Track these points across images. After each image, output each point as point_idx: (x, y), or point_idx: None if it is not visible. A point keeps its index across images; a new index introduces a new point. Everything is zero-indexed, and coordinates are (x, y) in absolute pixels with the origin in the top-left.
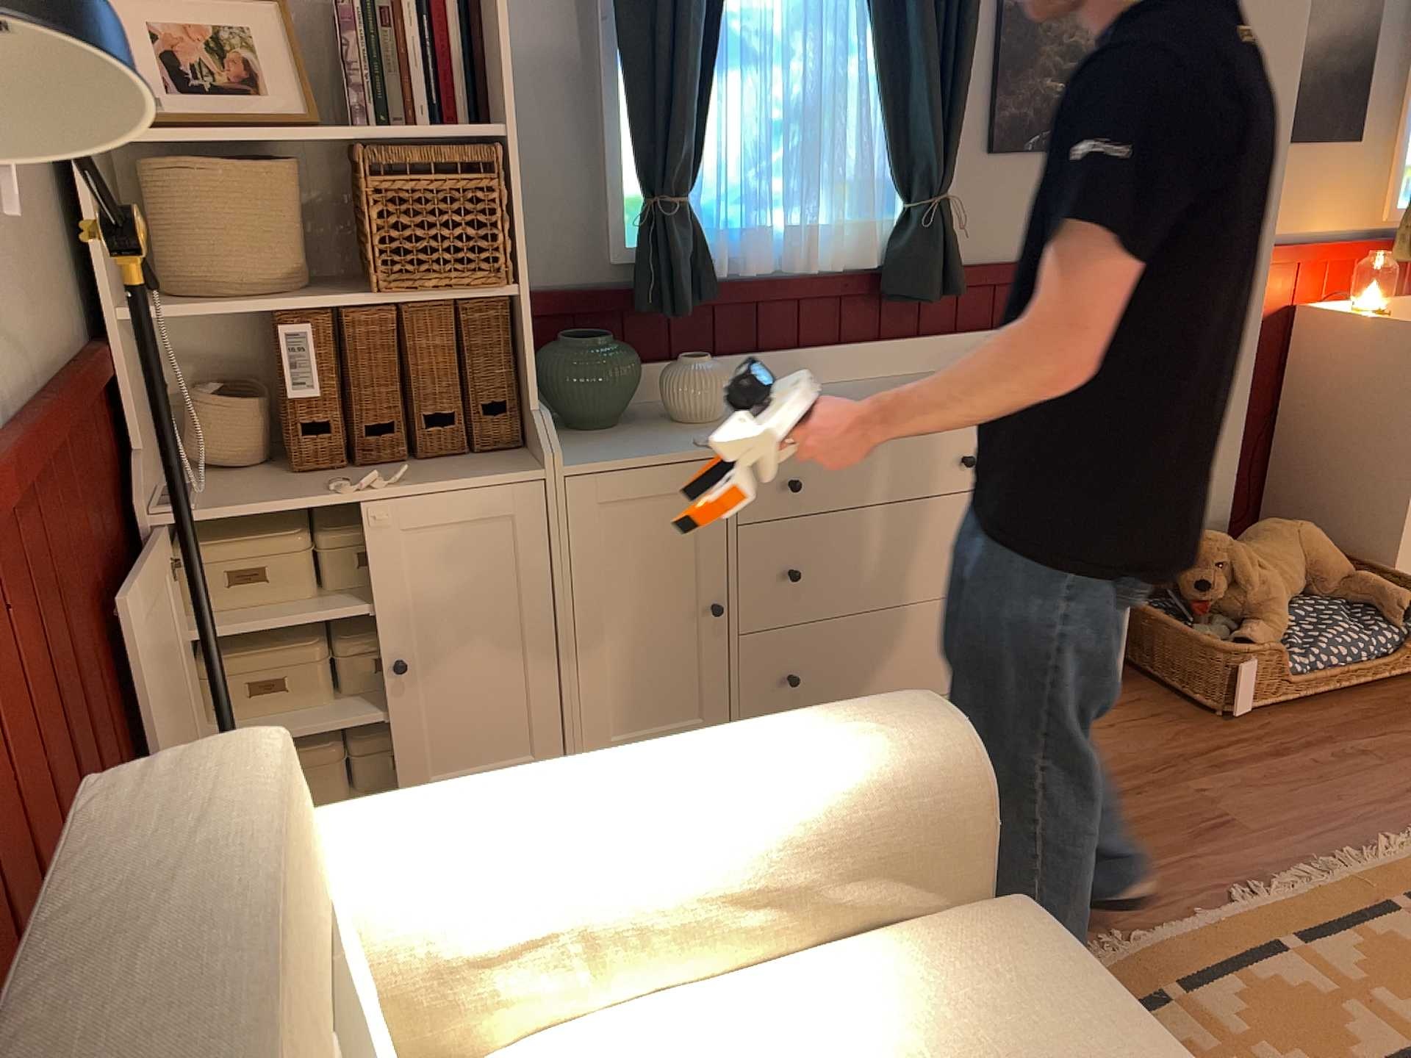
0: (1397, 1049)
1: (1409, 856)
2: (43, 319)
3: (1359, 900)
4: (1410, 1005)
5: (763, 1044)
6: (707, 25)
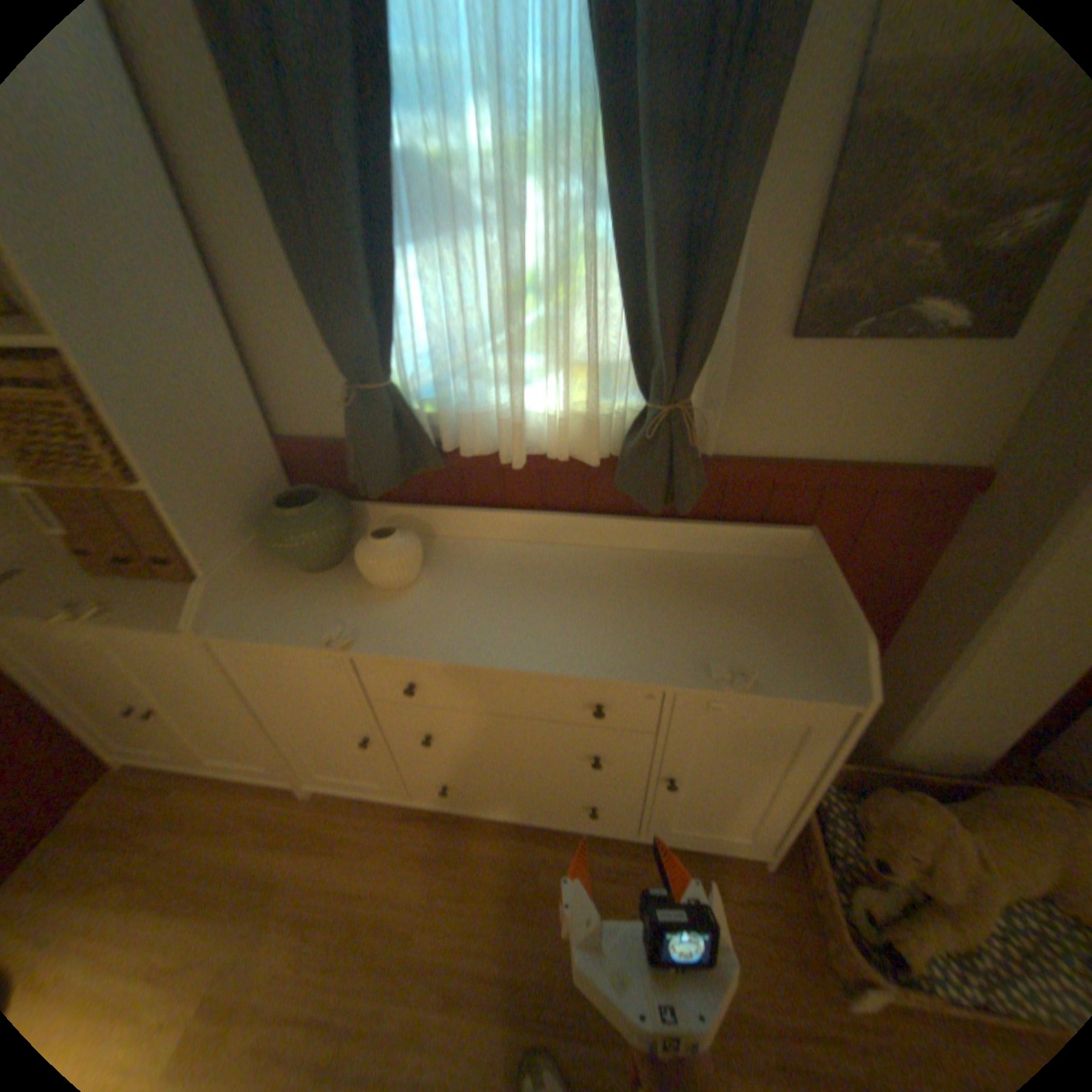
0: None
1: None
2: None
3: None
4: None
5: None
6: (367, 182)
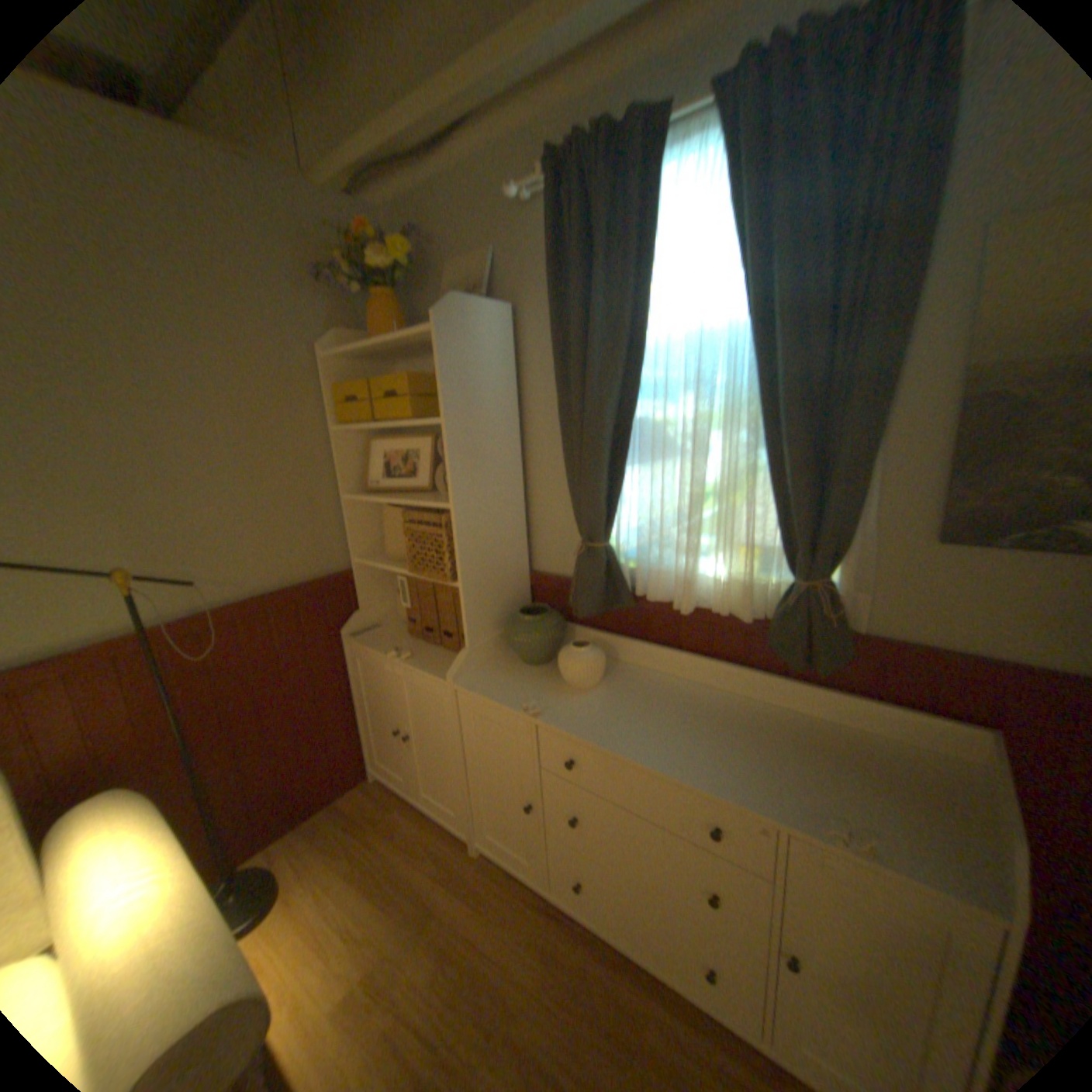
0: None
1: None
2: (289, 565)
3: None
4: None
5: None
6: (615, 435)
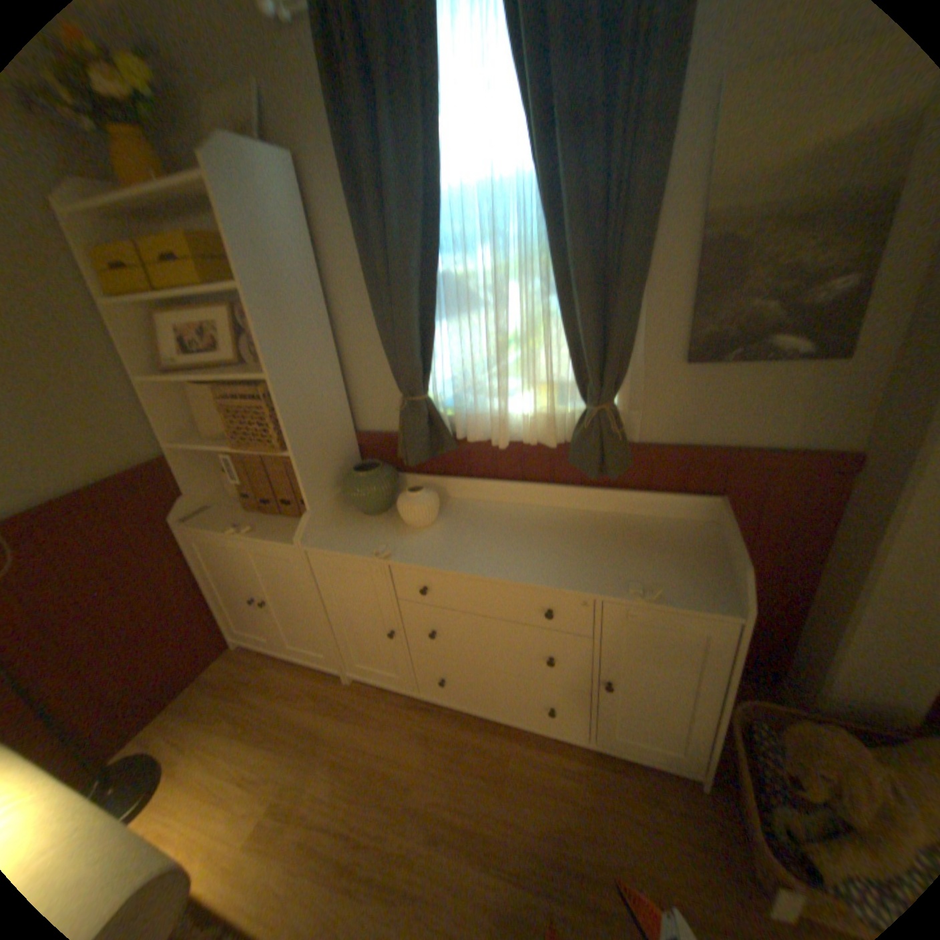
0: None
1: None
2: (84, 461)
3: None
4: None
5: None
6: (422, 290)
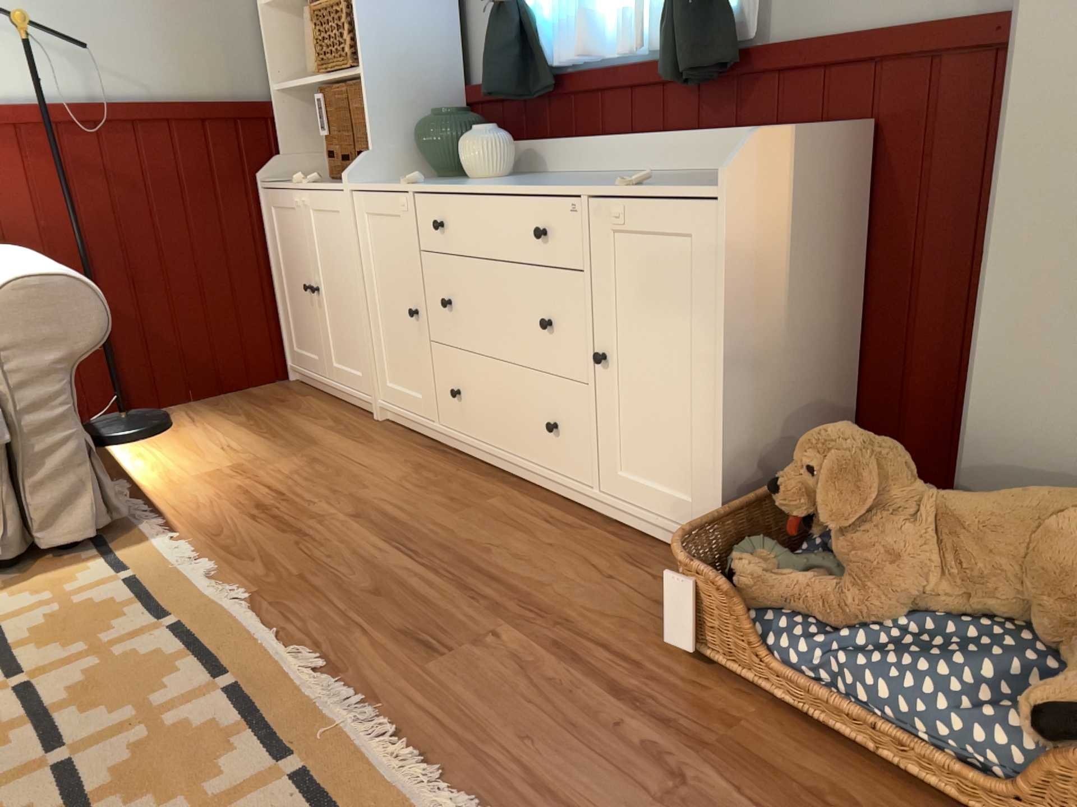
0: (72, 734)
1: (392, 784)
2: (197, 83)
3: (294, 730)
4: (125, 749)
5: None
6: None
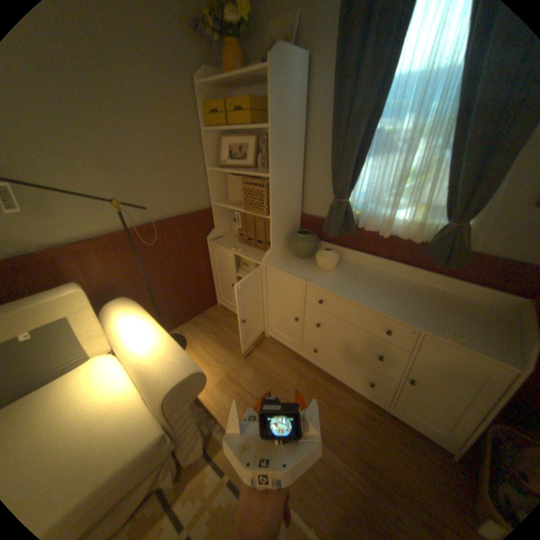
0: None
1: None
2: (183, 204)
3: None
4: None
5: (107, 394)
6: (363, 139)
